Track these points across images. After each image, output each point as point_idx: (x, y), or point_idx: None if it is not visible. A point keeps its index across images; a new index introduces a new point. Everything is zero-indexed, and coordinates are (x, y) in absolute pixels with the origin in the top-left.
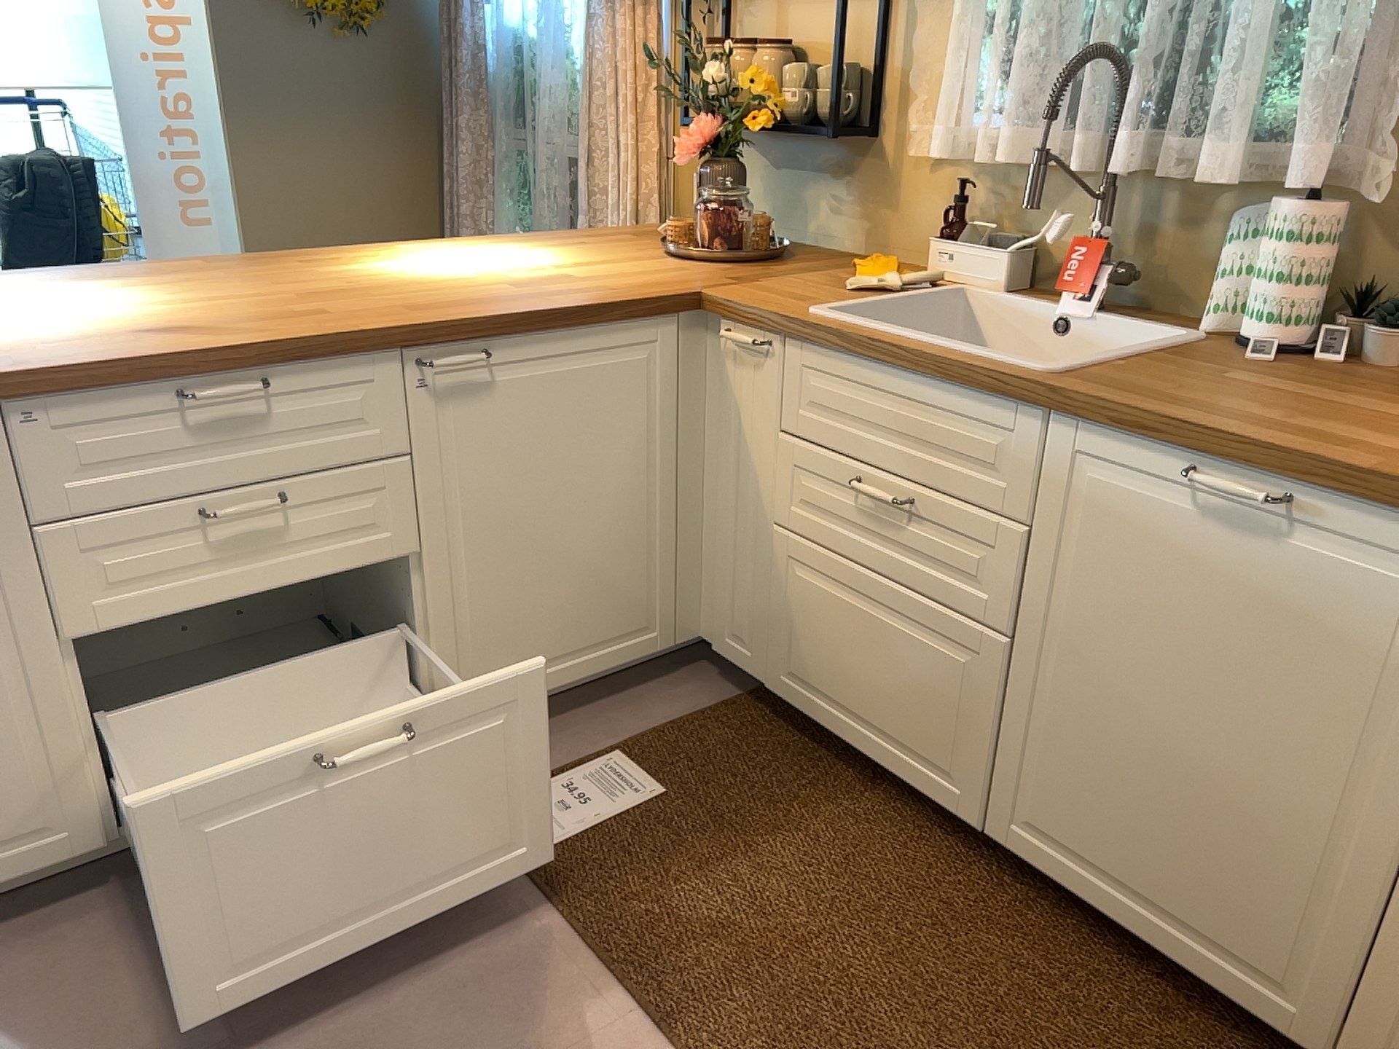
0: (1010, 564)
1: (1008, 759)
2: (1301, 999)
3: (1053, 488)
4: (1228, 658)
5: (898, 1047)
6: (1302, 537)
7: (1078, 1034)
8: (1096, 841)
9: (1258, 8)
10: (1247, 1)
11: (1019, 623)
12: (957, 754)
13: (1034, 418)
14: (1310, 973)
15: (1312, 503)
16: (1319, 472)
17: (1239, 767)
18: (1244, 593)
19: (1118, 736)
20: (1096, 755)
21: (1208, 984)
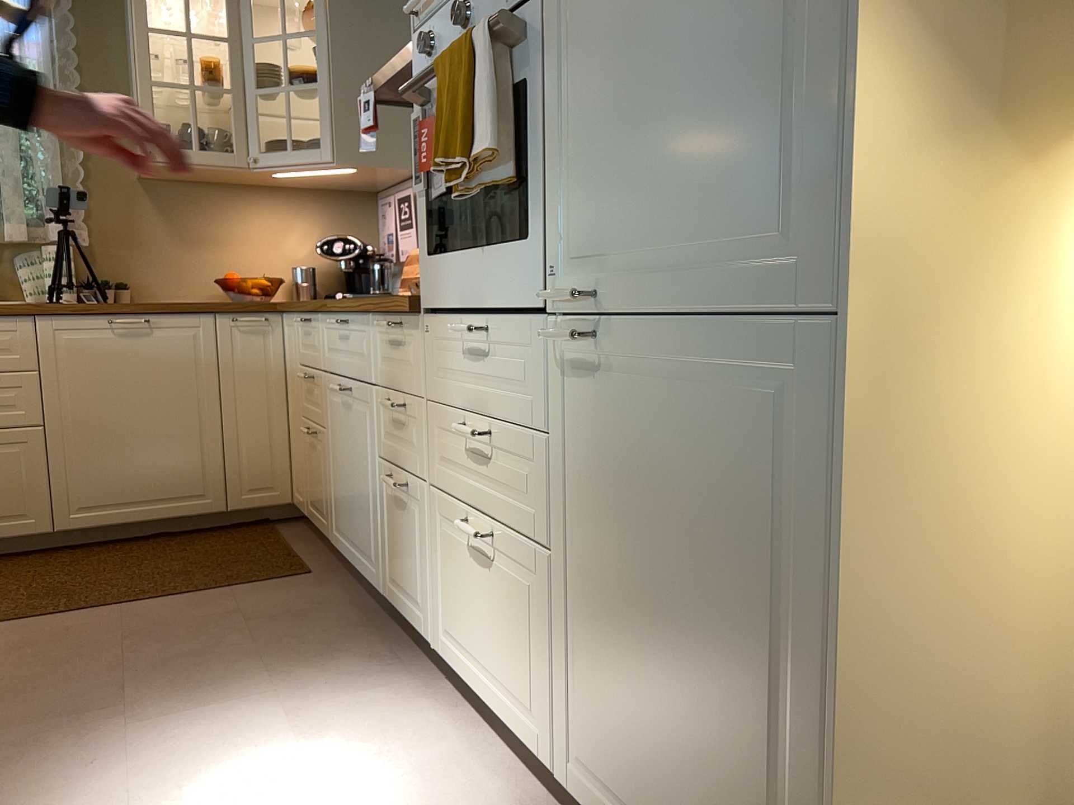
0: (33, 391)
1: (59, 484)
2: (210, 494)
3: (47, 349)
4: (145, 385)
5: (109, 580)
6: (156, 332)
7: (154, 554)
8: (116, 492)
9: (14, 172)
10: (7, 169)
11: (45, 417)
12: (27, 501)
13: (27, 322)
14: (210, 482)
15: (155, 319)
16: (156, 307)
17: (163, 423)
18: (143, 358)
19: (111, 440)
20: (104, 454)
21: (180, 516)
